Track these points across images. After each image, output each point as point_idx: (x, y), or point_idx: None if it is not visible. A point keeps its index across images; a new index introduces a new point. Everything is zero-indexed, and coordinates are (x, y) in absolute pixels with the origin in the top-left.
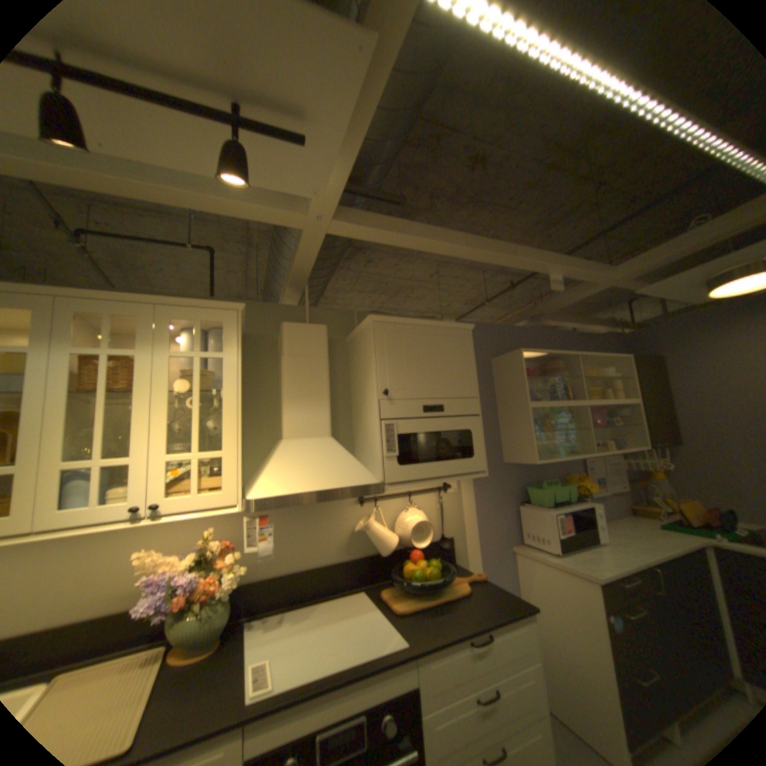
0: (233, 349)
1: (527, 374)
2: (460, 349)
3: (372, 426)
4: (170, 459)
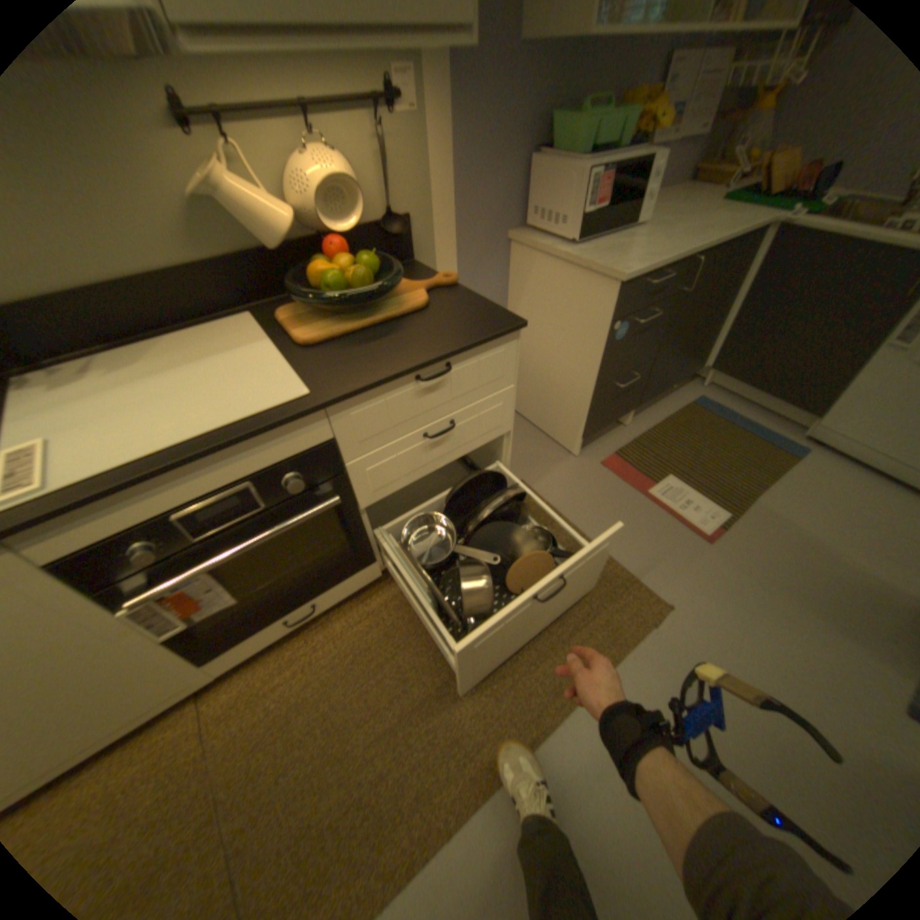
0: None
1: None
2: None
3: None
4: None
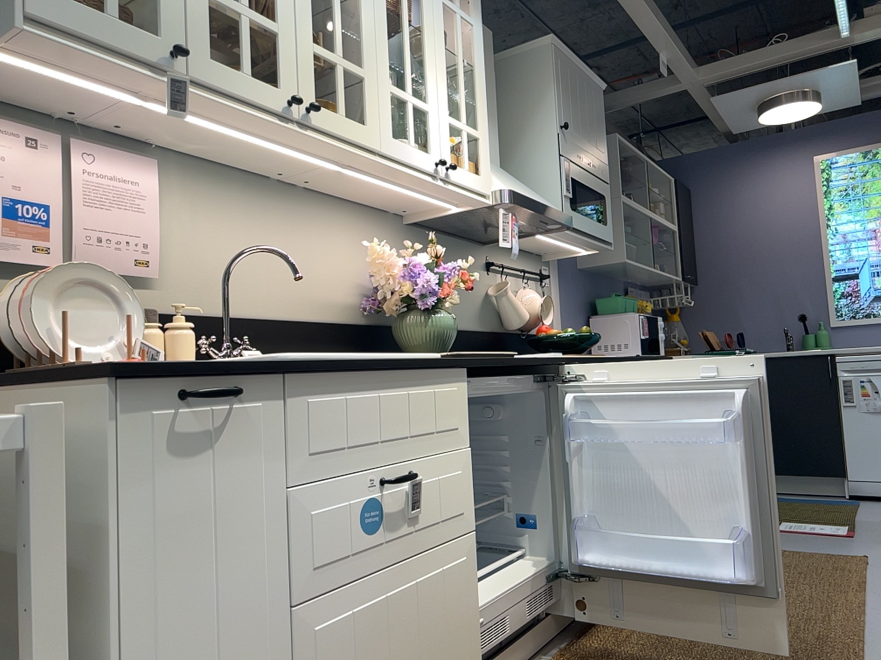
0: (479, 20)
1: (612, 167)
2: (600, 108)
3: (543, 165)
4: (451, 122)
